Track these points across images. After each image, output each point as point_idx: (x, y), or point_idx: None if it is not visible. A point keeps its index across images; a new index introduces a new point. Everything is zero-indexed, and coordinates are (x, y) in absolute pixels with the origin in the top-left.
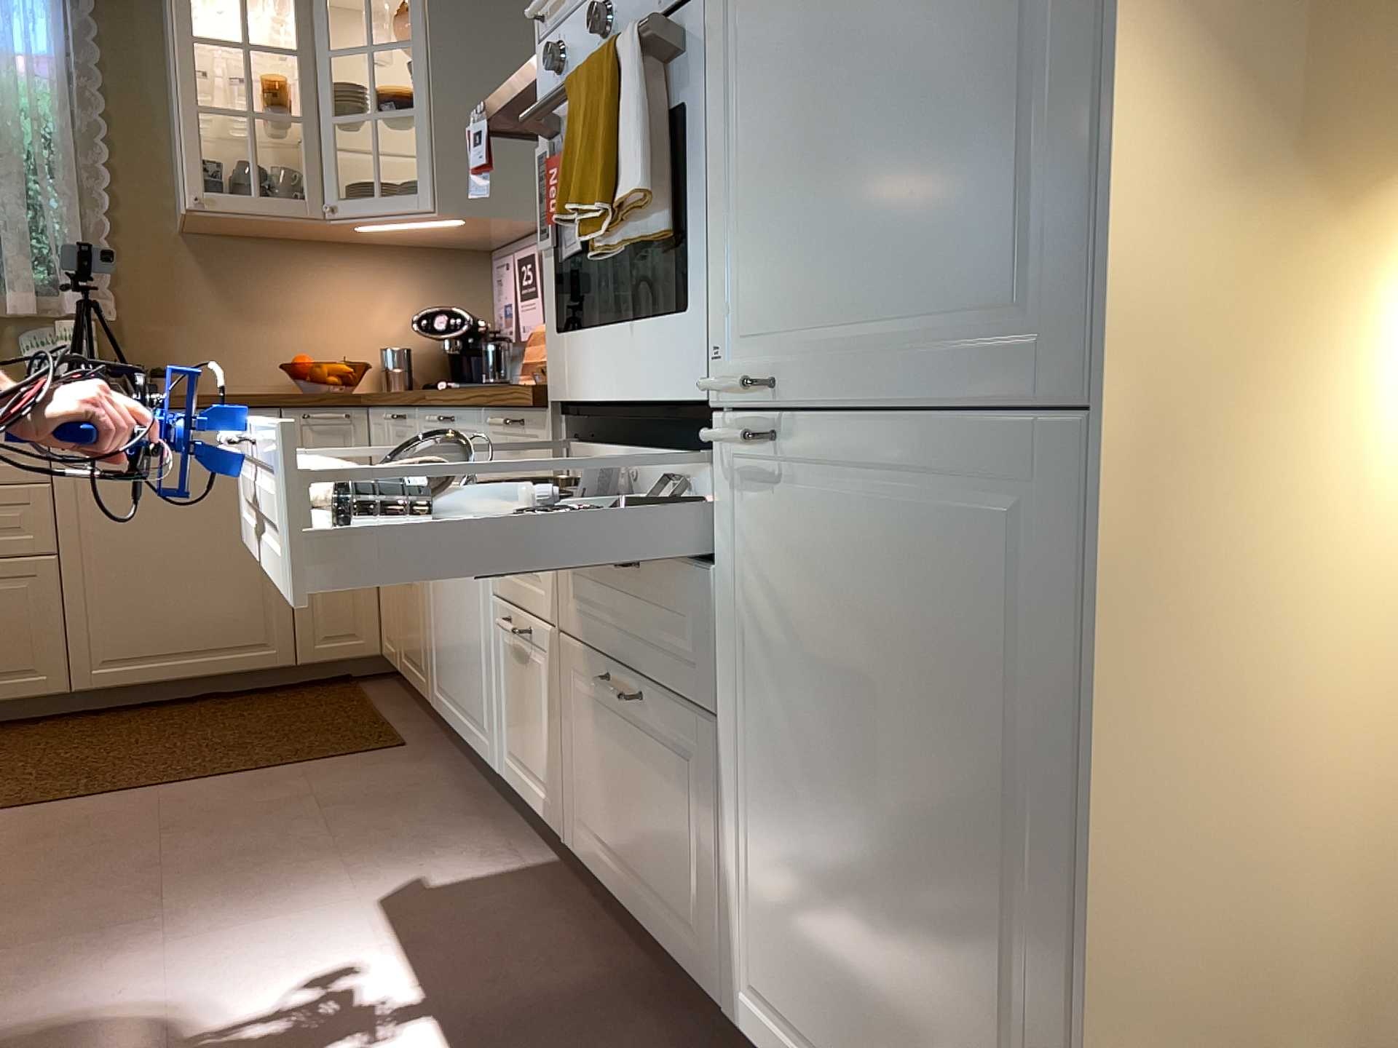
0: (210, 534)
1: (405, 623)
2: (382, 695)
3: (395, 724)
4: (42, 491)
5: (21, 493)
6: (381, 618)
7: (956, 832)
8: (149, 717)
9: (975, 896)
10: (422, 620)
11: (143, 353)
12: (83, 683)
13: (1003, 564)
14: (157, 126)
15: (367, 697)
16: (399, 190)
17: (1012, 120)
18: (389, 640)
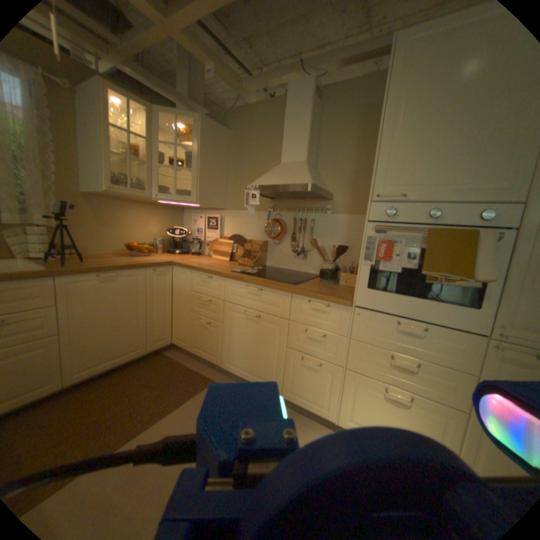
0: (120, 316)
1: (198, 339)
2: (177, 358)
3: (198, 371)
4: (50, 311)
5: (40, 313)
6: (173, 332)
7: None
8: (96, 388)
9: None
10: (216, 341)
11: (62, 240)
12: (67, 383)
13: None
14: (70, 149)
15: (174, 360)
16: (167, 190)
17: None
18: (179, 340)
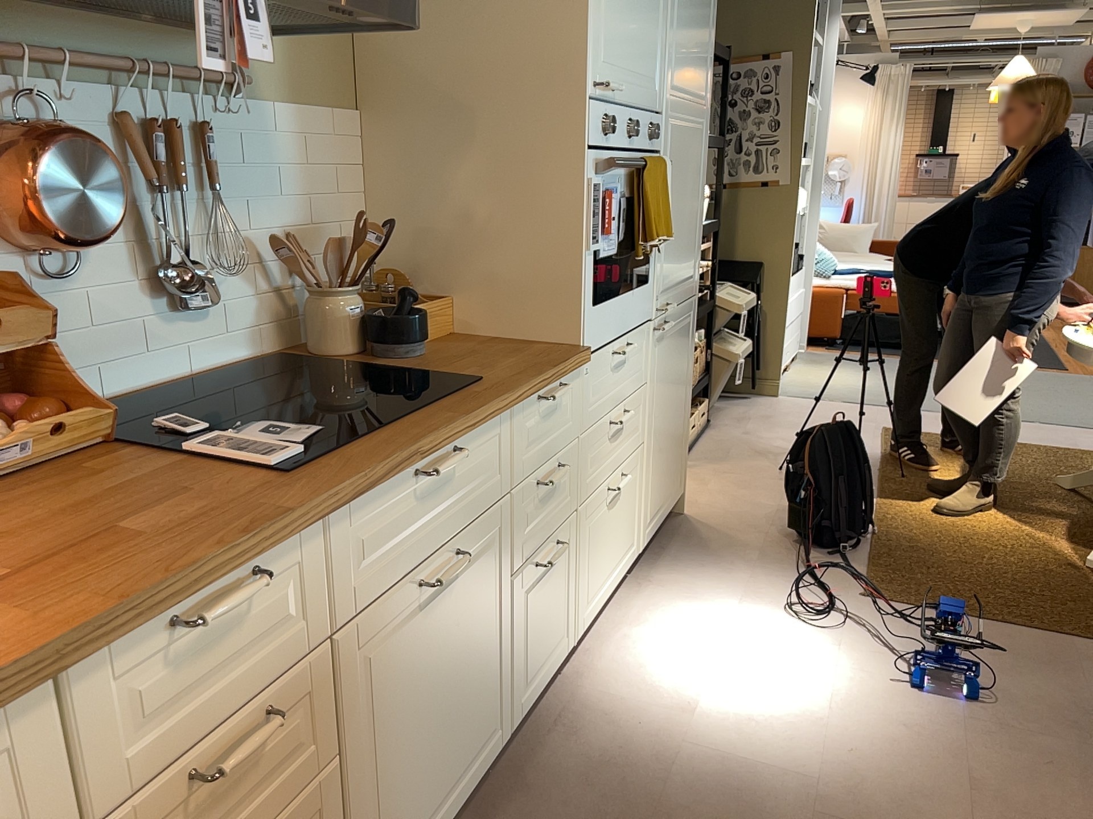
0: None
1: None
2: None
3: None
4: None
5: None
6: None
7: (679, 400)
8: None
9: (680, 411)
10: None
11: None
12: None
13: (687, 331)
14: None
15: None
16: None
17: (693, 235)
18: None
